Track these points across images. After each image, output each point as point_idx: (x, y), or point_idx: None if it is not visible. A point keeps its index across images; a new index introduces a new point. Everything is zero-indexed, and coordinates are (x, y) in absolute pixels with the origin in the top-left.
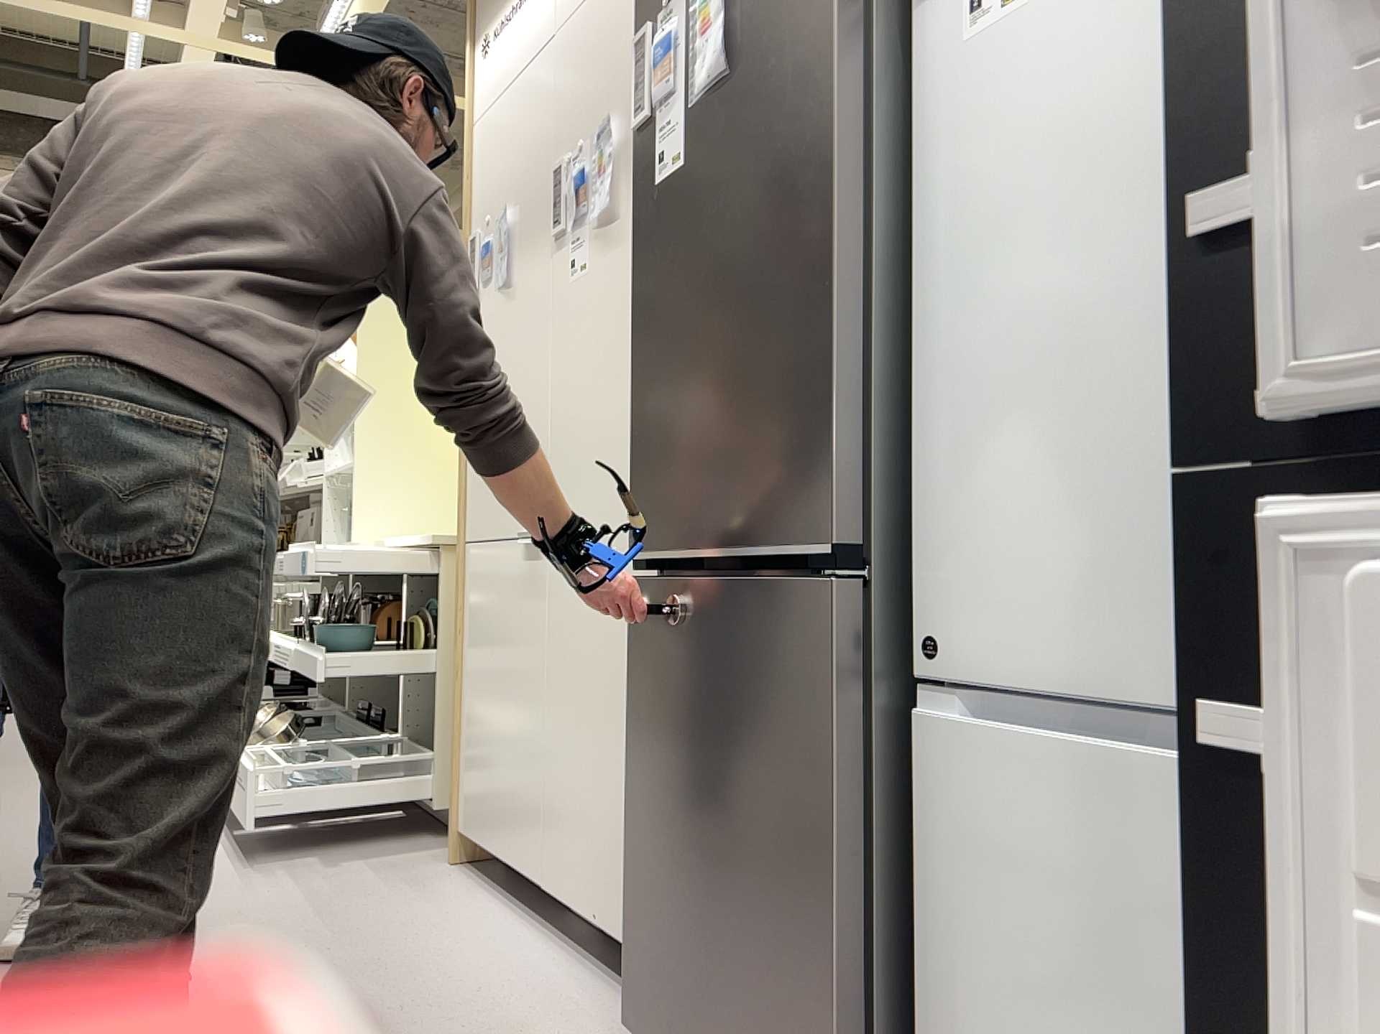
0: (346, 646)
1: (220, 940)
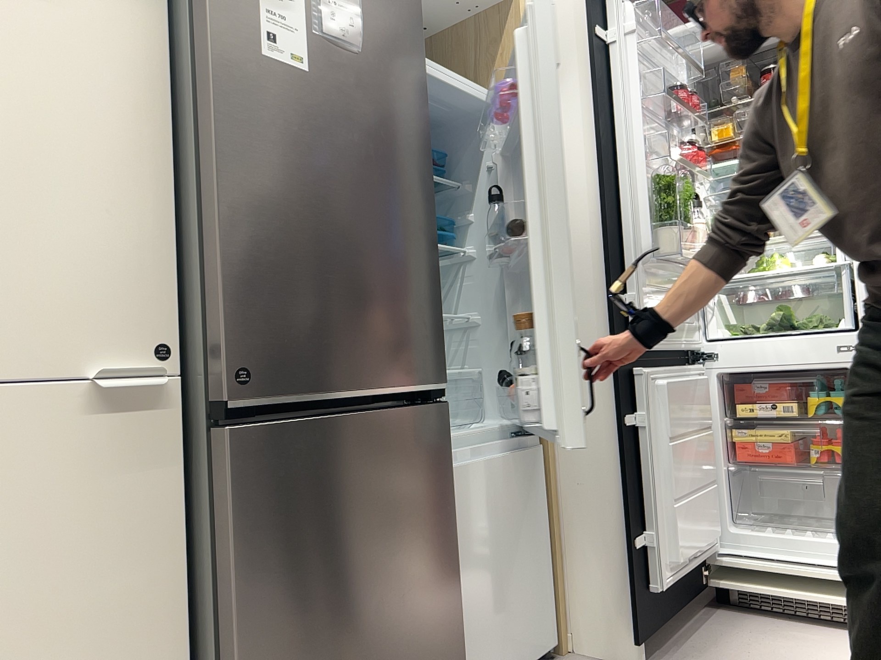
0: None
1: None
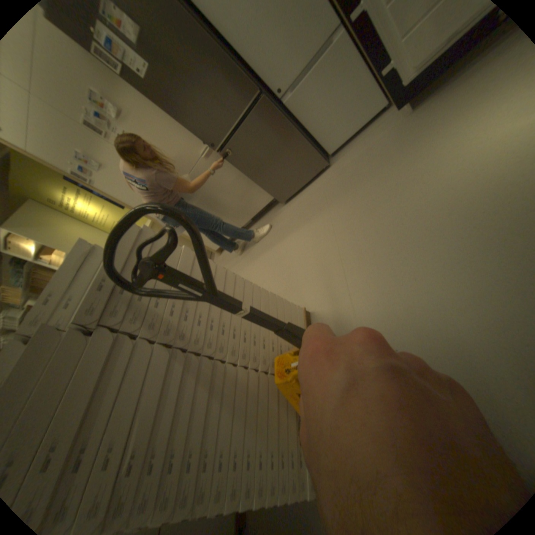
0: None
1: None
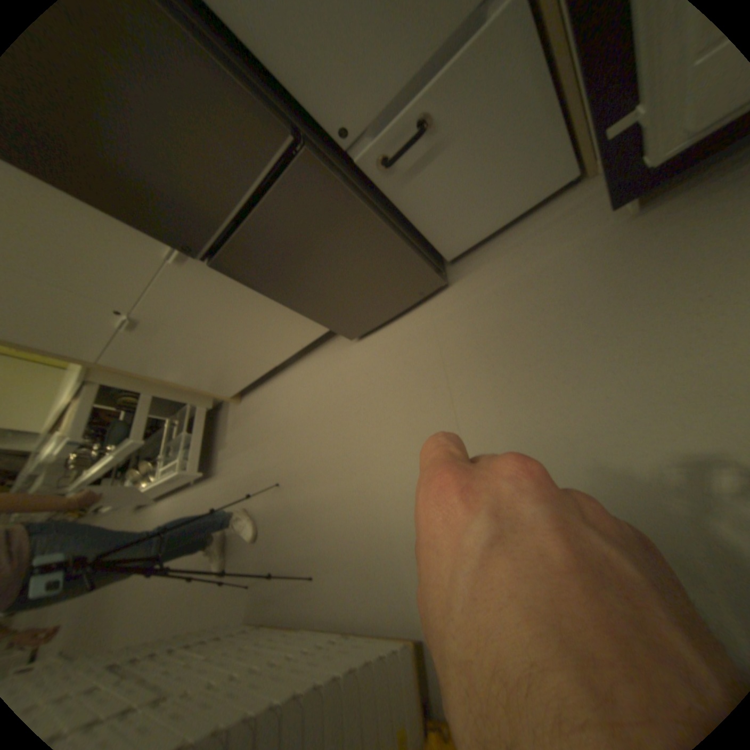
0: (113, 436)
1: (256, 476)
